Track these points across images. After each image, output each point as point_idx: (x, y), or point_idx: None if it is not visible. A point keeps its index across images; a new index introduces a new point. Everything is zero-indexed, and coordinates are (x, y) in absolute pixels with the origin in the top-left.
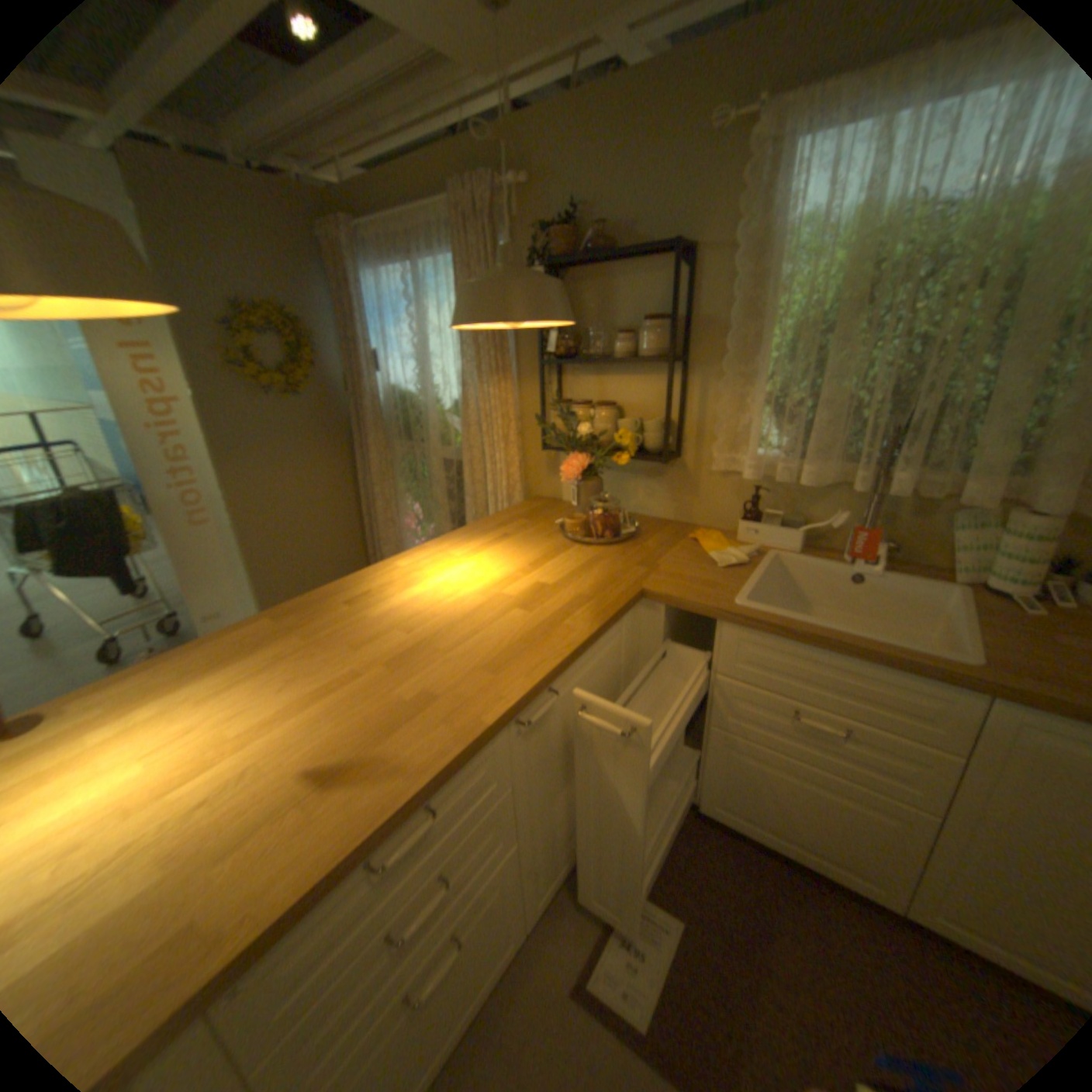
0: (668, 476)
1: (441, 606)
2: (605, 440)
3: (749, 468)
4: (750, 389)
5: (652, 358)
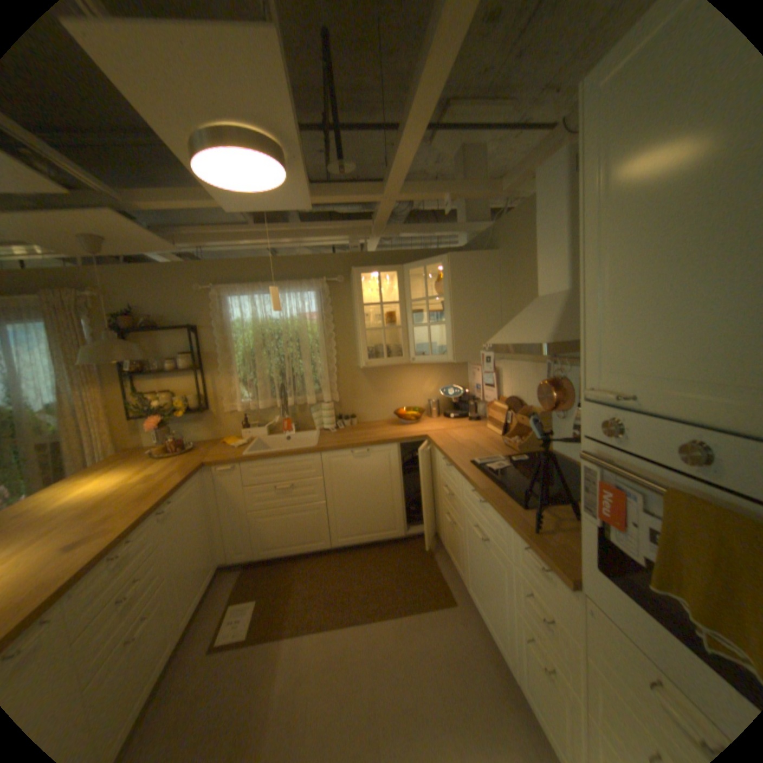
0: (205, 420)
1: (90, 498)
2: (167, 409)
3: (239, 408)
4: (232, 379)
5: (185, 370)
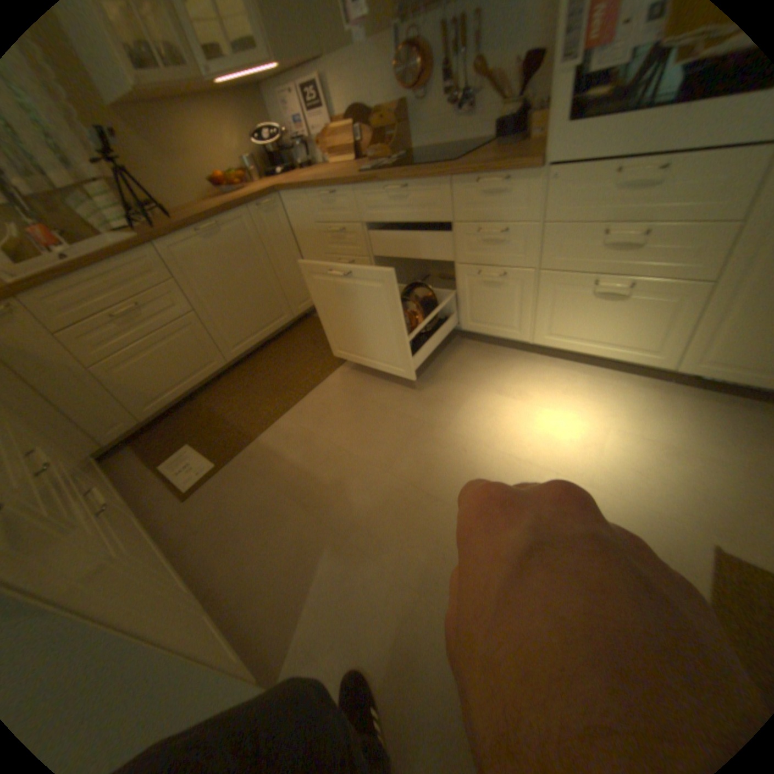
0: None
1: None
2: None
3: None
4: None
5: None
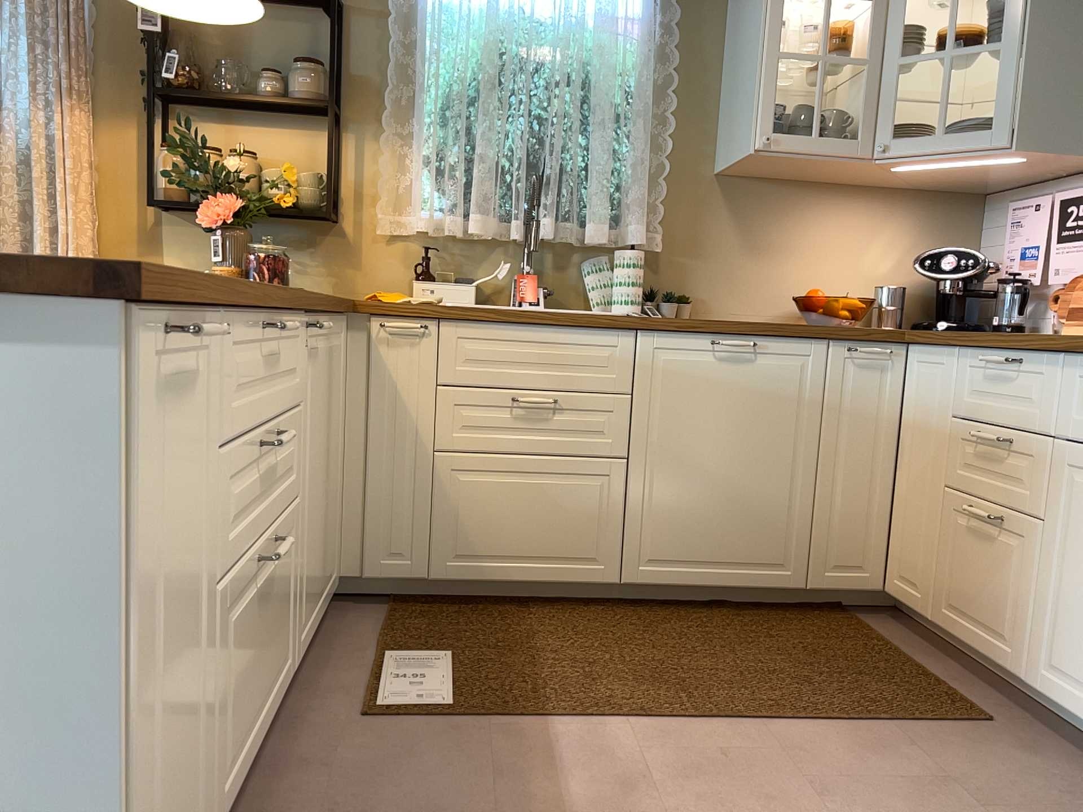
0: (326, 246)
1: None
2: (250, 193)
3: (421, 220)
4: (410, 151)
5: (302, 110)
